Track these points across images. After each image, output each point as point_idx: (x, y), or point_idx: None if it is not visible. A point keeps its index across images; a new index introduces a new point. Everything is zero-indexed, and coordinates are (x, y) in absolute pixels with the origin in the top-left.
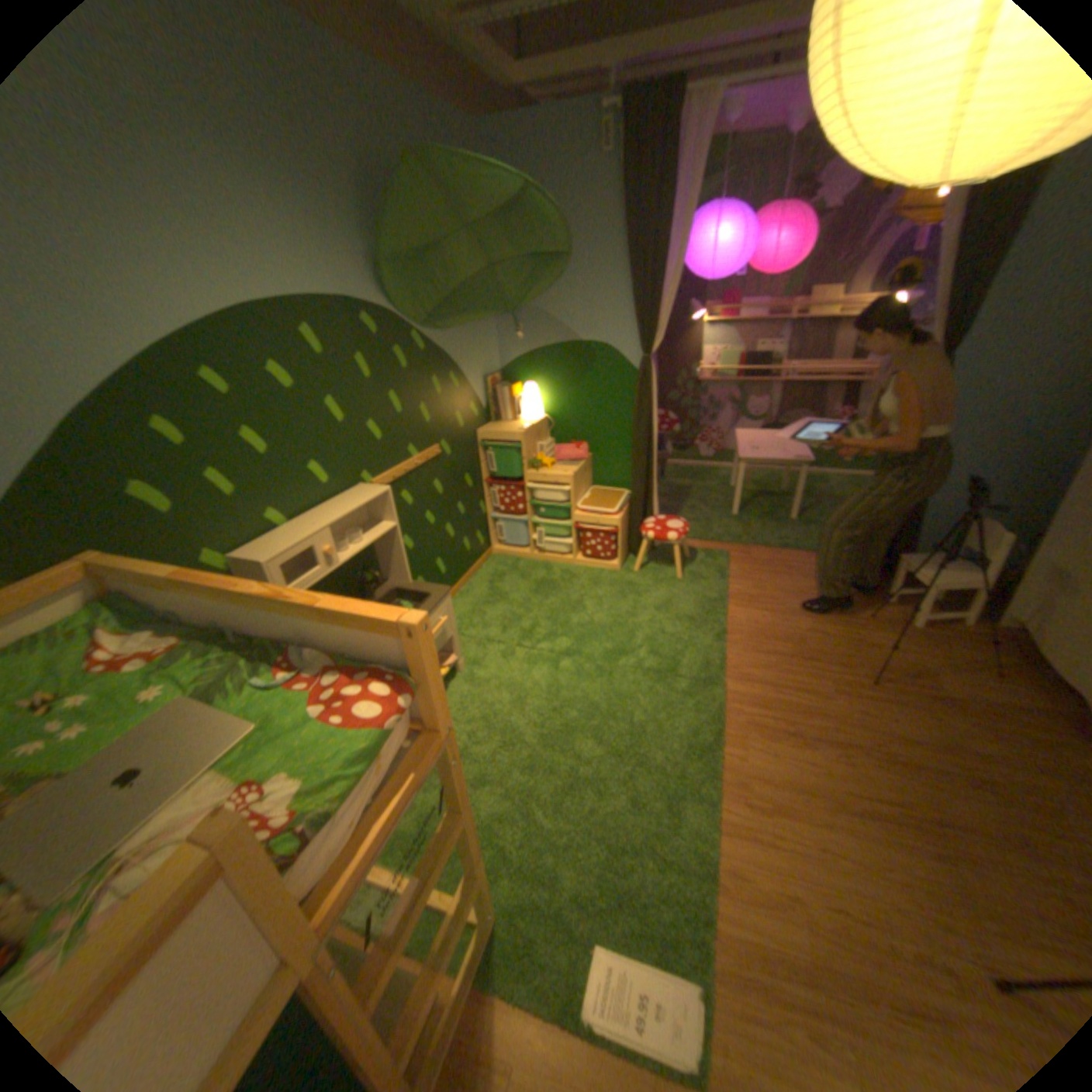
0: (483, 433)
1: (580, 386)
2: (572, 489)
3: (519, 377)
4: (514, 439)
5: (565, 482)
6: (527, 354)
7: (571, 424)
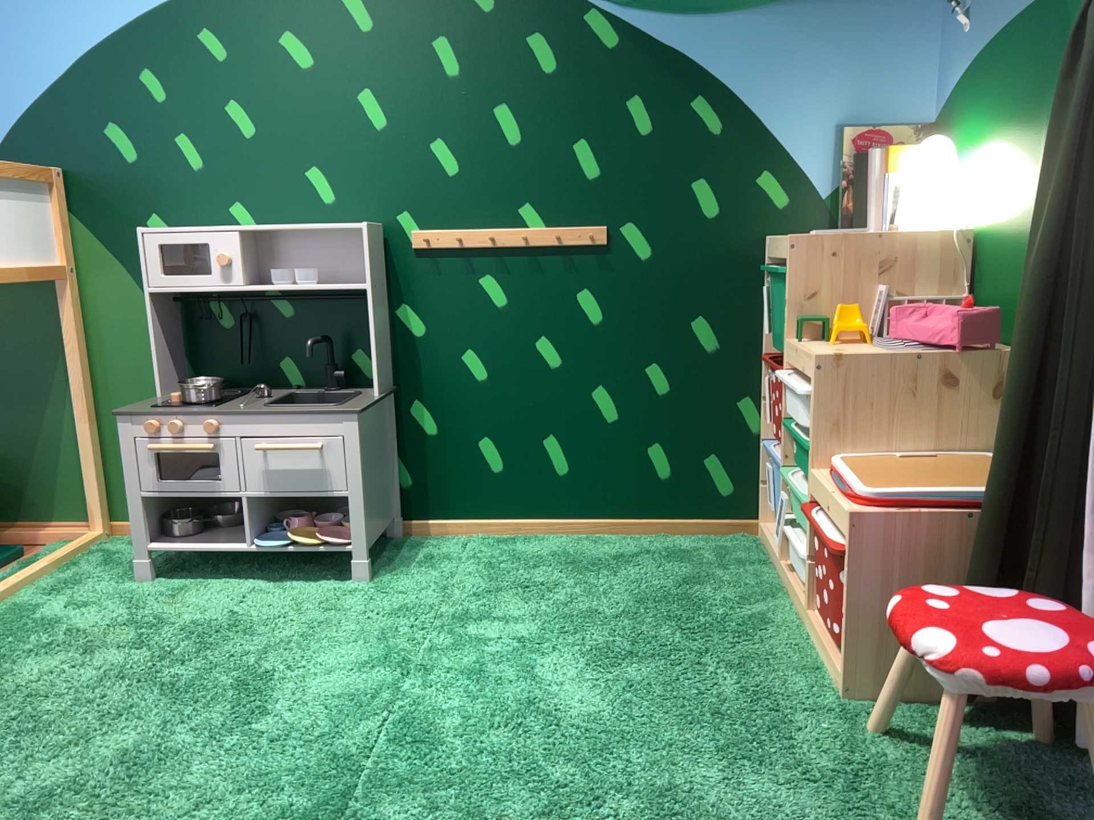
0: (771, 239)
1: (1039, 129)
2: (826, 396)
3: (954, 131)
4: (786, 251)
5: (813, 369)
6: (971, 64)
7: (1011, 251)
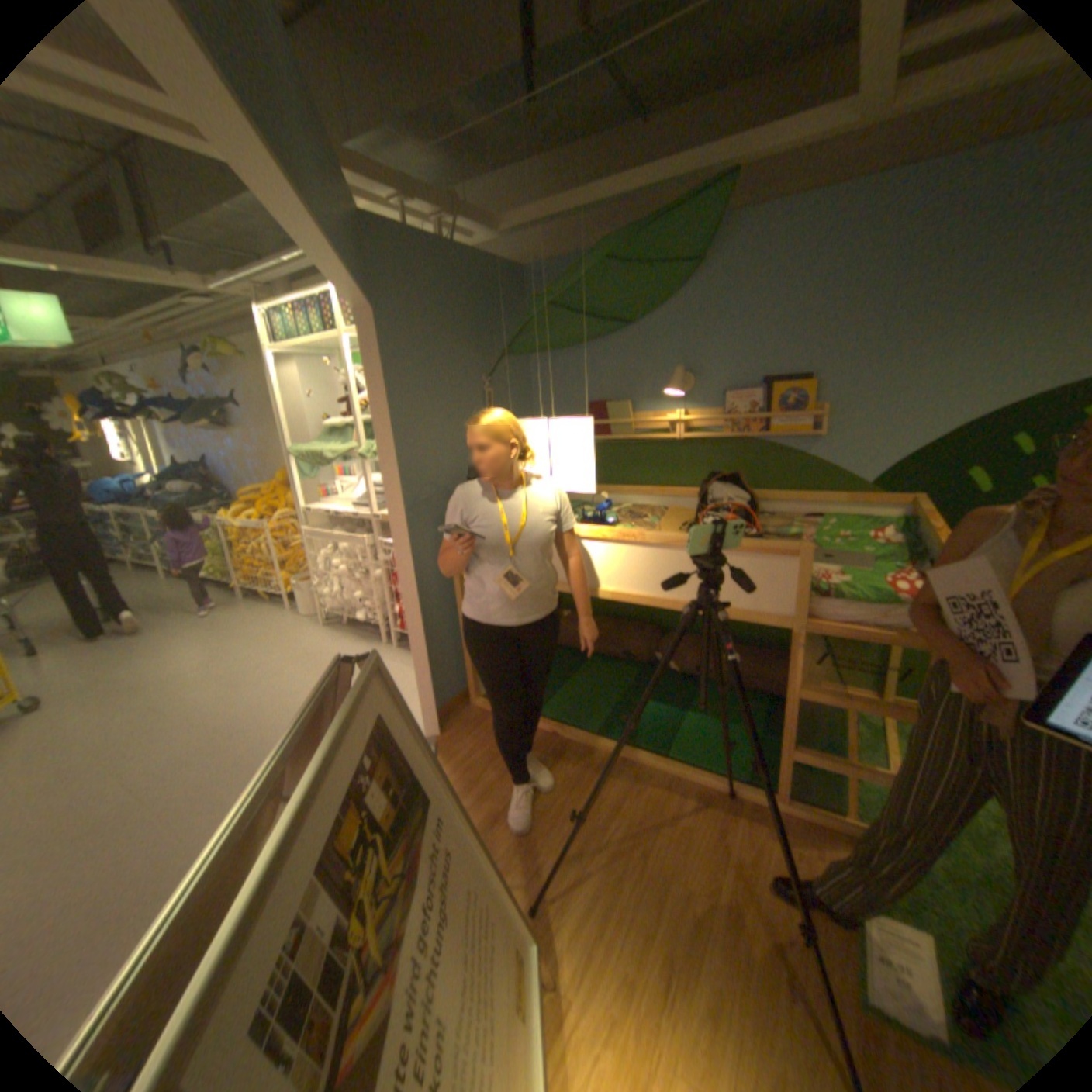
0: None
1: None
2: None
3: None
4: None
5: None
6: None
7: None
